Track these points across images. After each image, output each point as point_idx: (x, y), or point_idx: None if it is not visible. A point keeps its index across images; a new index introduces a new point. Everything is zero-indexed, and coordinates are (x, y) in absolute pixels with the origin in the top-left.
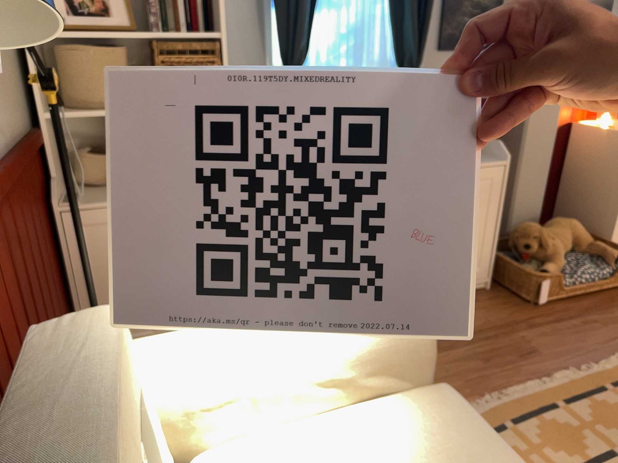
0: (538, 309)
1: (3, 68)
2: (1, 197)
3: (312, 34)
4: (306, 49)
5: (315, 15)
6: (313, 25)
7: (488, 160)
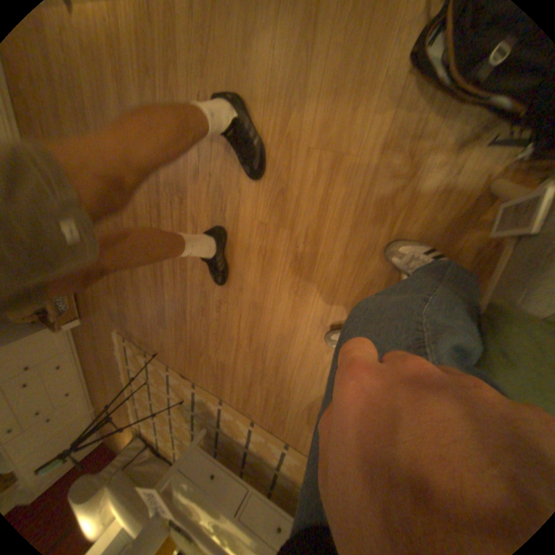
0: (79, 320)
1: None
2: None
3: None
4: None
5: None
6: None
7: None
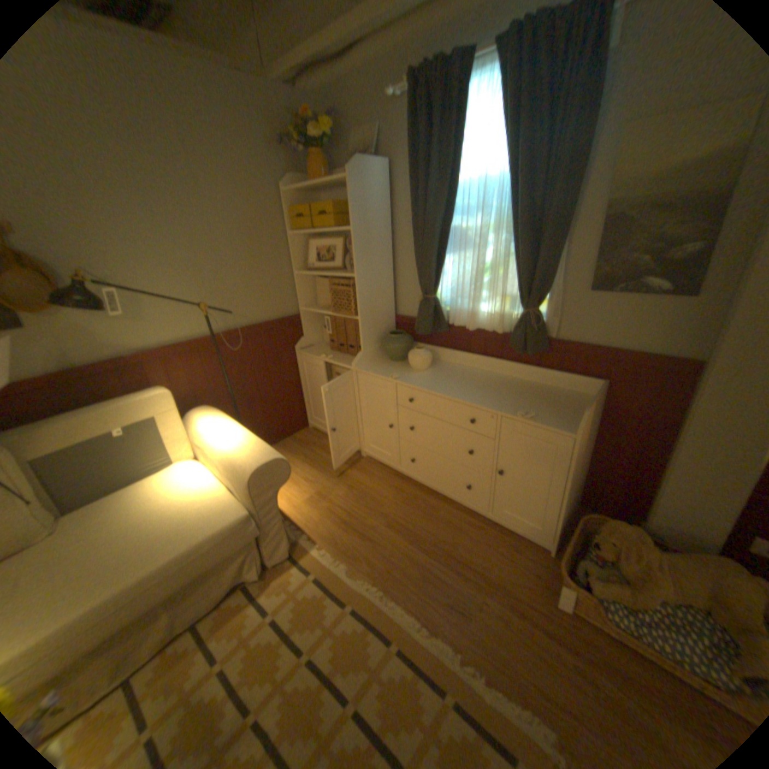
0: (561, 611)
1: (271, 289)
2: (228, 342)
3: (443, 270)
4: (436, 282)
5: (446, 256)
6: (445, 264)
7: (559, 425)
